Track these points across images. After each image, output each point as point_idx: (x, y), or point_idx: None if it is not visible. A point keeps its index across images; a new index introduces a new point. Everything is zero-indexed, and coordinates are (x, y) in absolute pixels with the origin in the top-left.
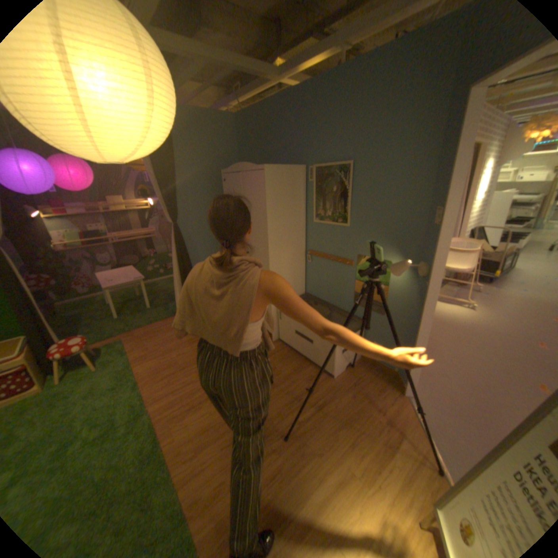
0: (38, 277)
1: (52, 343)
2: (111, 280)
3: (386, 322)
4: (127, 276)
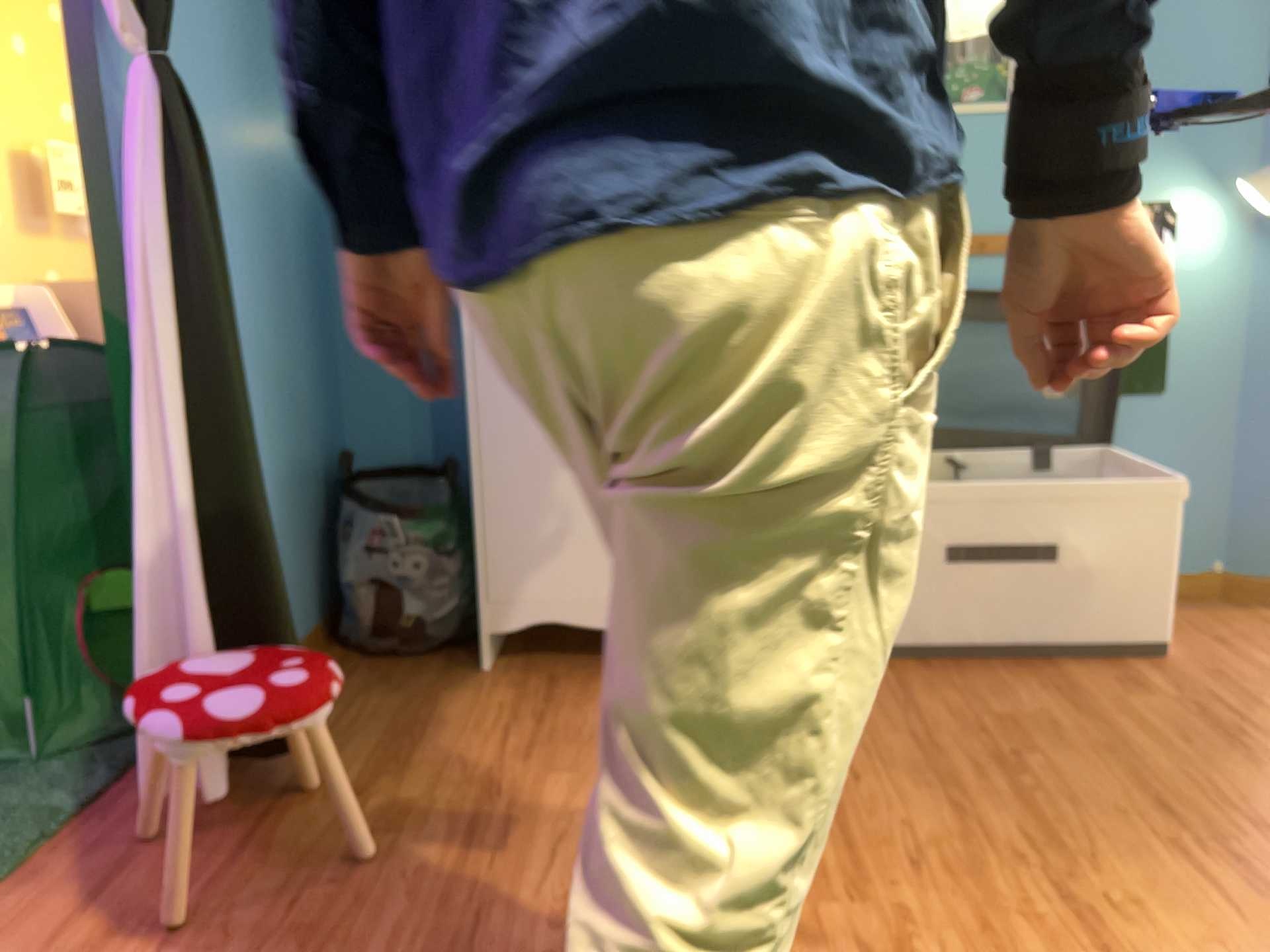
0: None
1: None
2: None
3: (1177, 410)
4: None
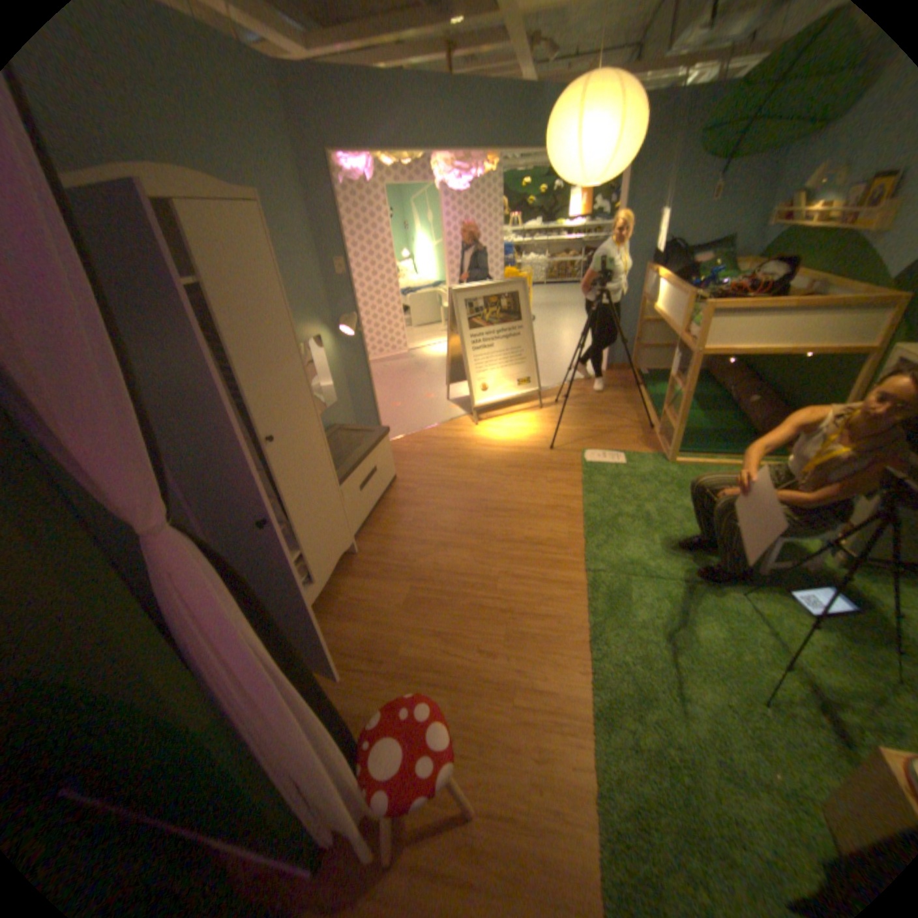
0: None
1: None
2: None
3: (339, 404)
4: None
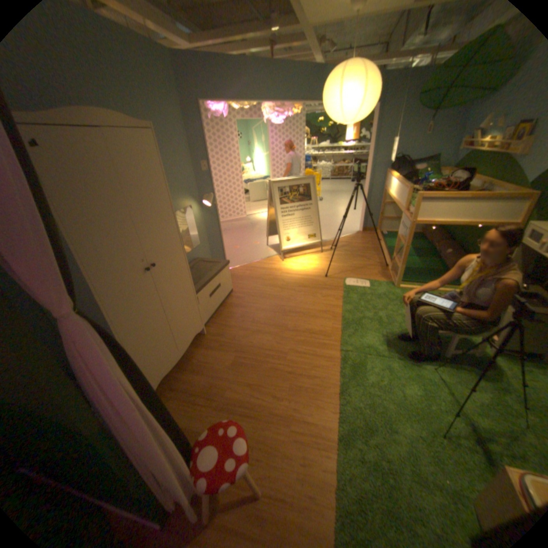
0: None
1: None
2: None
3: (201, 246)
4: None
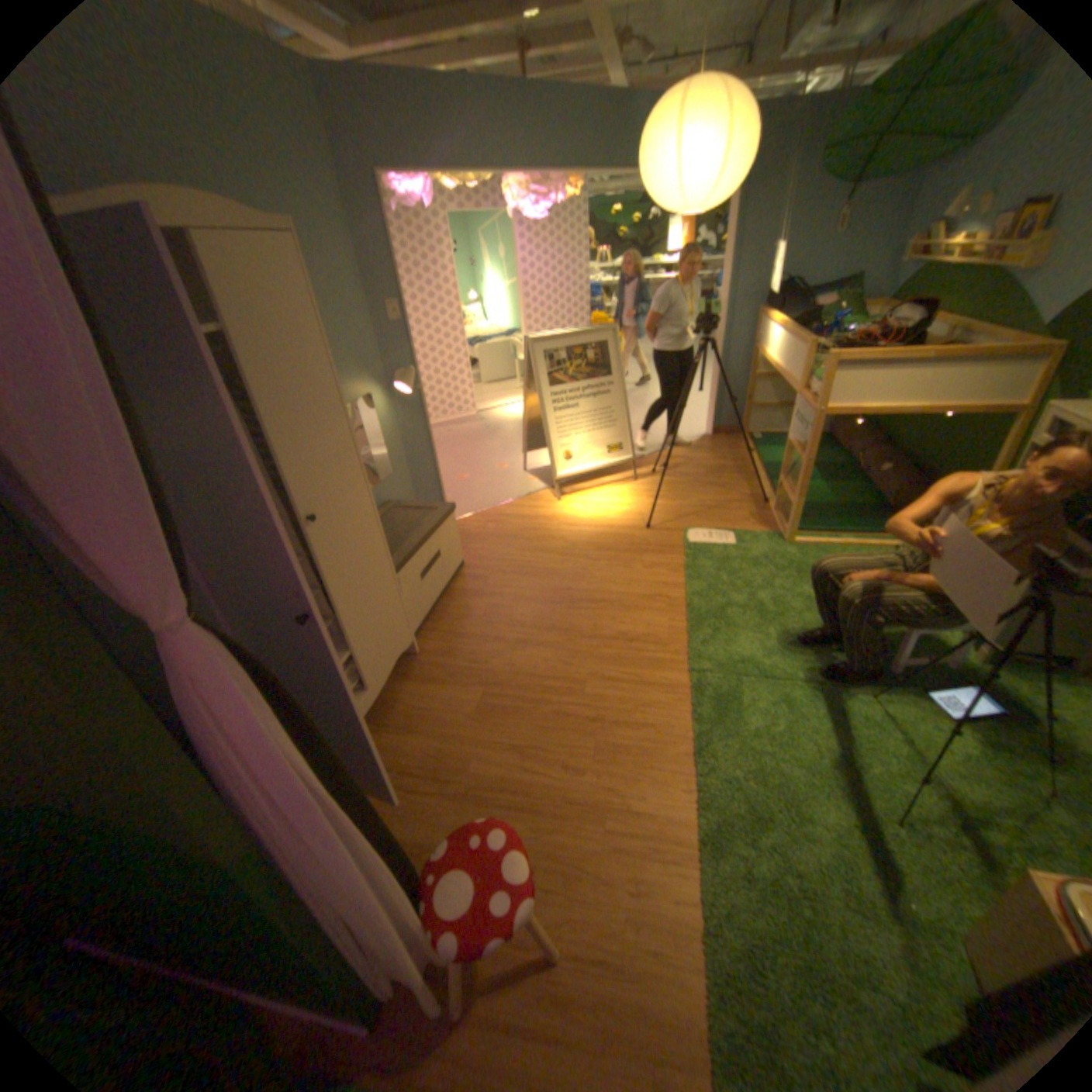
0: None
1: None
2: None
3: (394, 477)
4: None
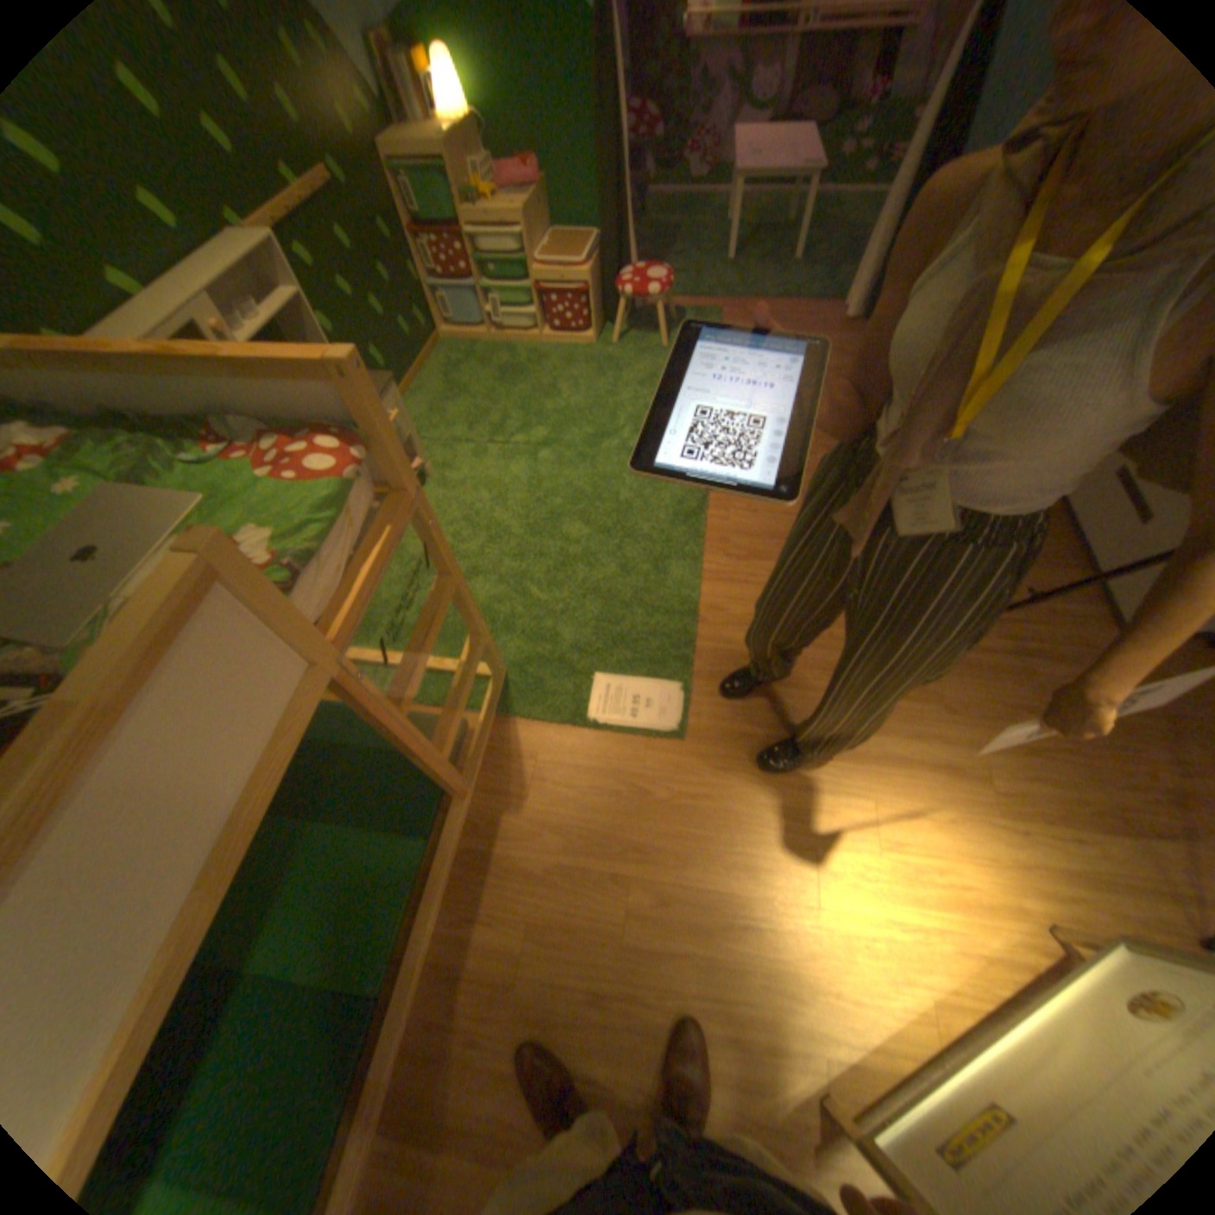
0: (642, 110)
1: (627, 263)
2: (758, 155)
3: None
4: (792, 150)
